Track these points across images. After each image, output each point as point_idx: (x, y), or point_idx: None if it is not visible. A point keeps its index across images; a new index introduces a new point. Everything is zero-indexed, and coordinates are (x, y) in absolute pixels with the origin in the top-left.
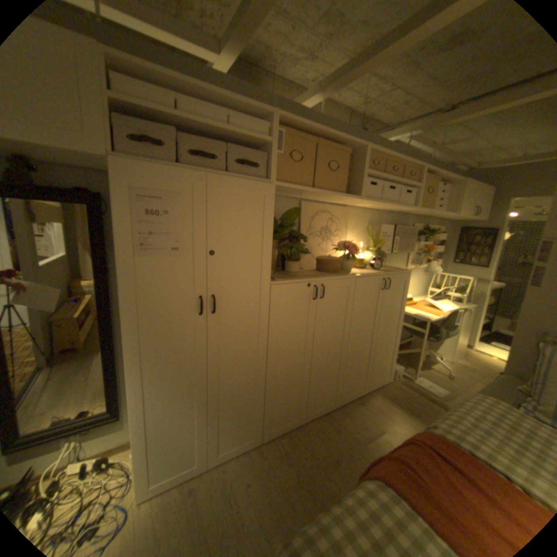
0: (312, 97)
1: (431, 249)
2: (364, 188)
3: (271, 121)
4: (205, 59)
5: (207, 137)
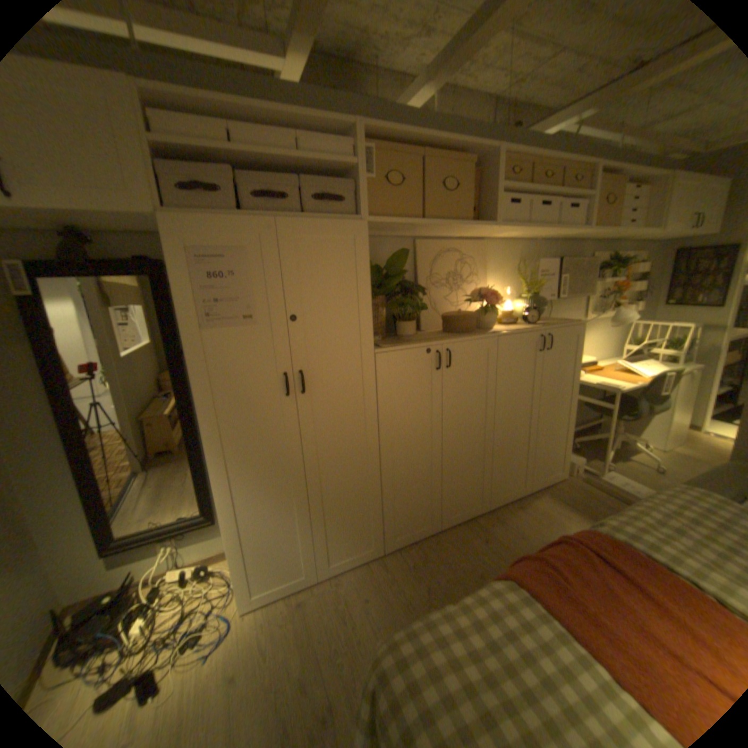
0: (419, 91)
1: (626, 287)
2: (501, 209)
3: (357, 135)
4: (269, 68)
5: (276, 171)
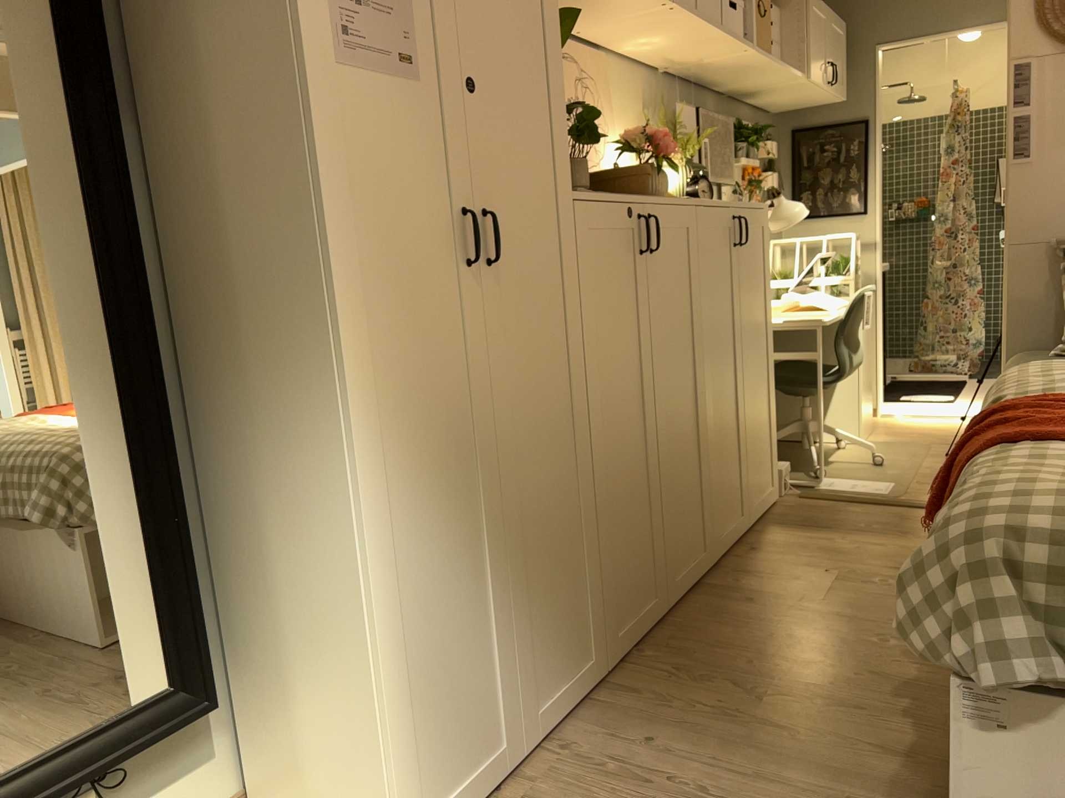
0: None
1: (755, 180)
2: None
3: None
4: None
5: None
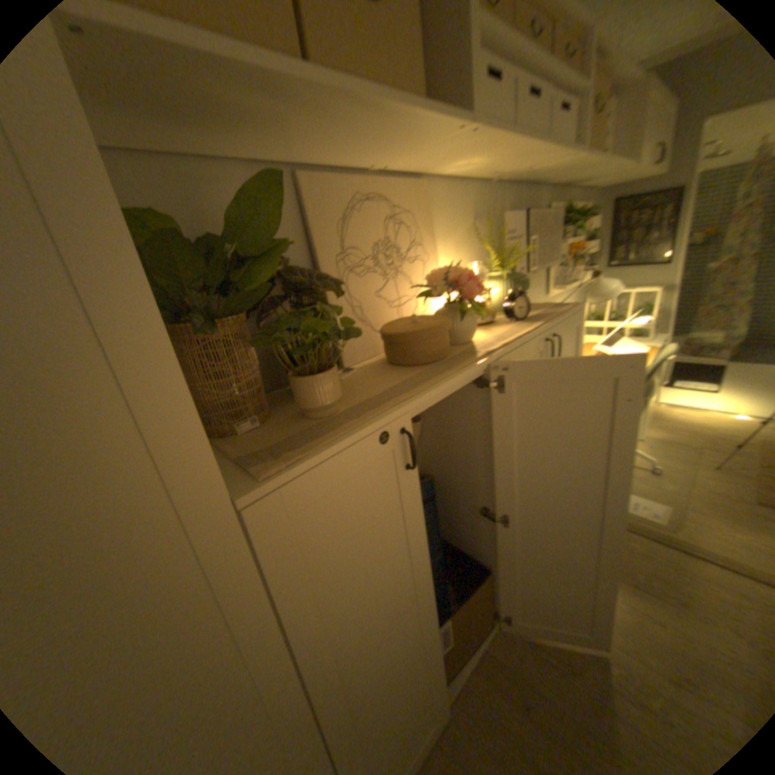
0: None
1: (580, 248)
2: (476, 84)
3: None
4: None
5: None
